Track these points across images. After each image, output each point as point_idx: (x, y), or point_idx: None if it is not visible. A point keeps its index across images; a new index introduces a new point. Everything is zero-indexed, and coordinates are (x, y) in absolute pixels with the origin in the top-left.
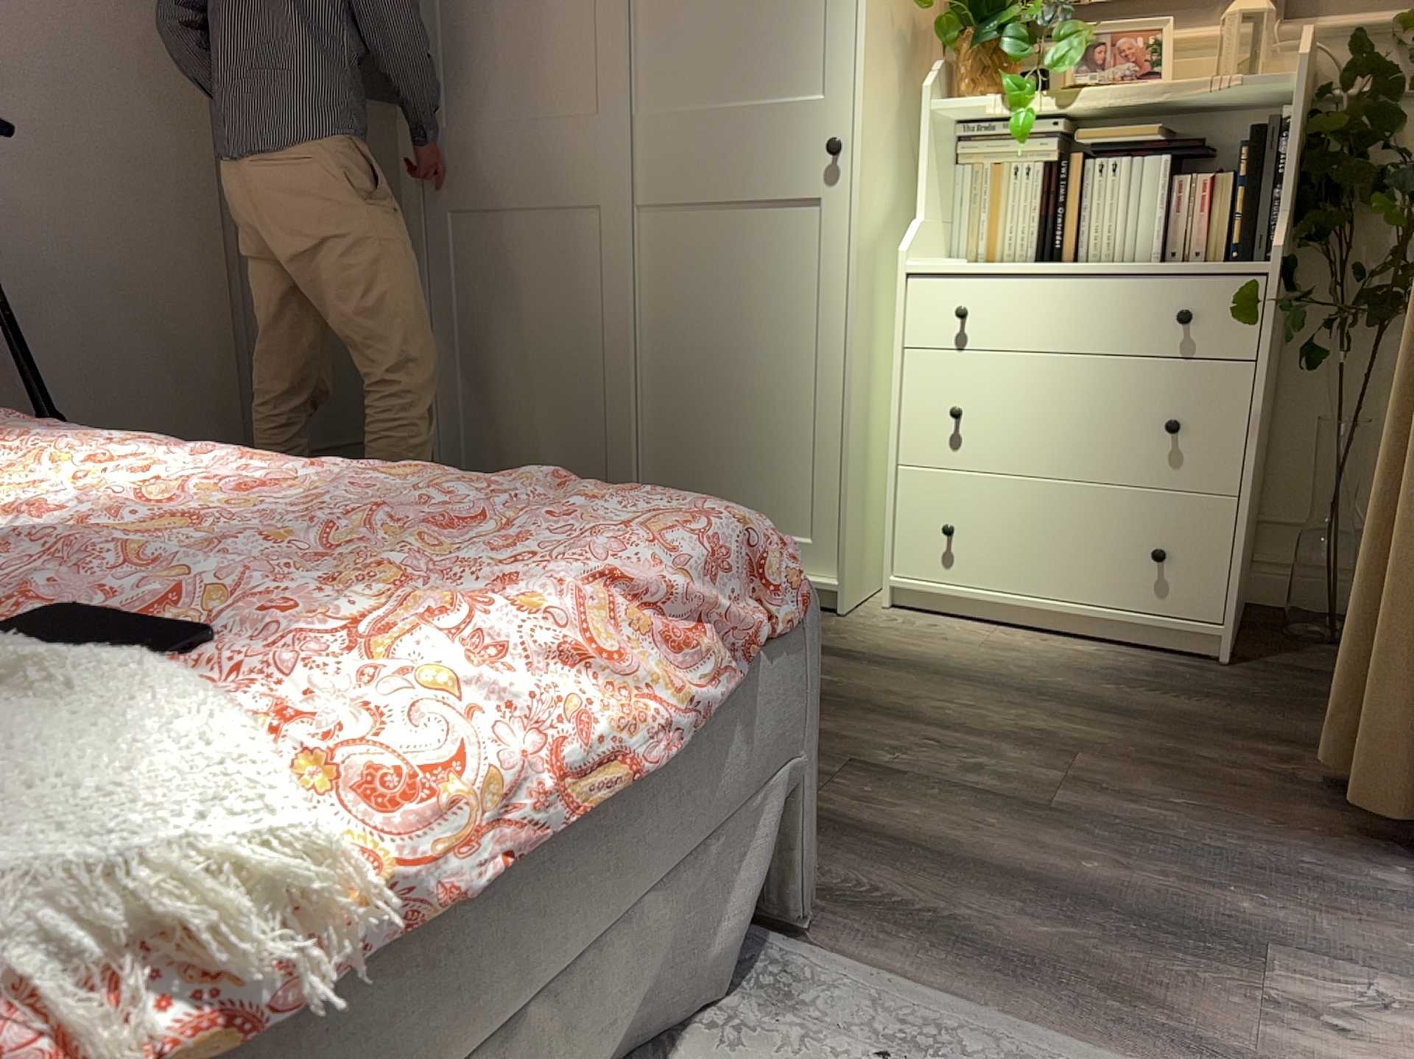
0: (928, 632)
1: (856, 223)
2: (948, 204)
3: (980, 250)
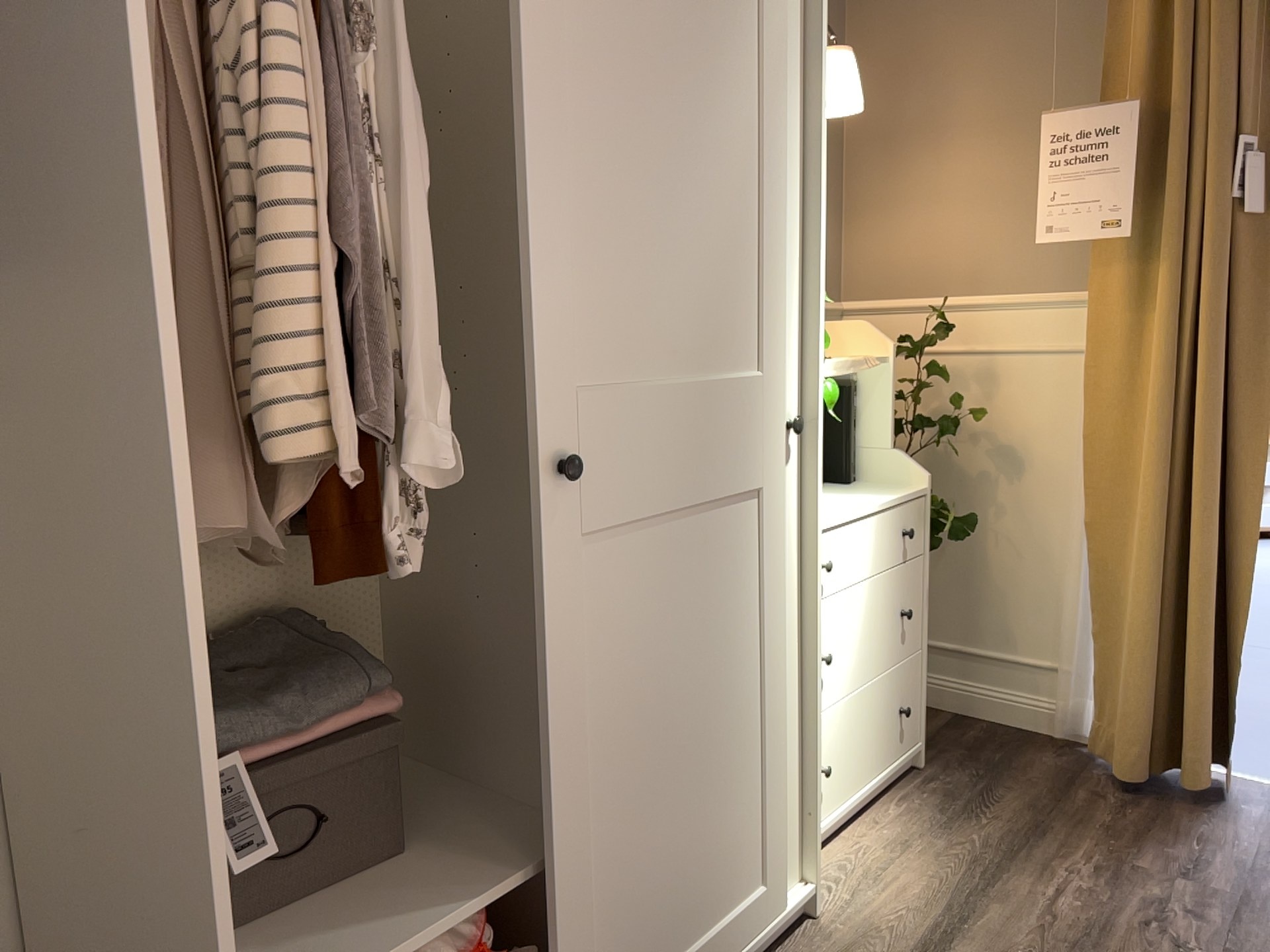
0: (859, 875)
1: (818, 501)
2: None
3: None
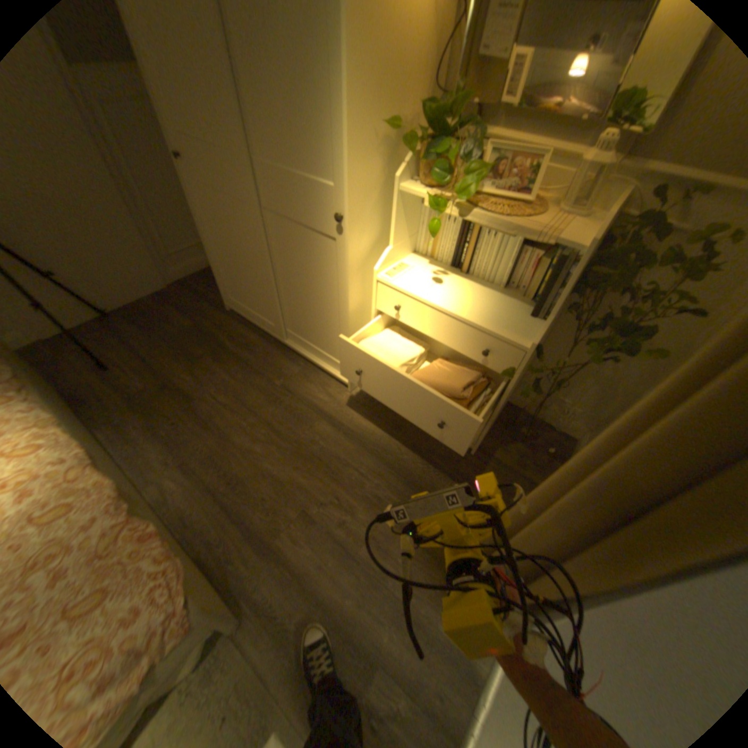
0: (375, 408)
1: (349, 260)
2: (415, 225)
3: (428, 250)
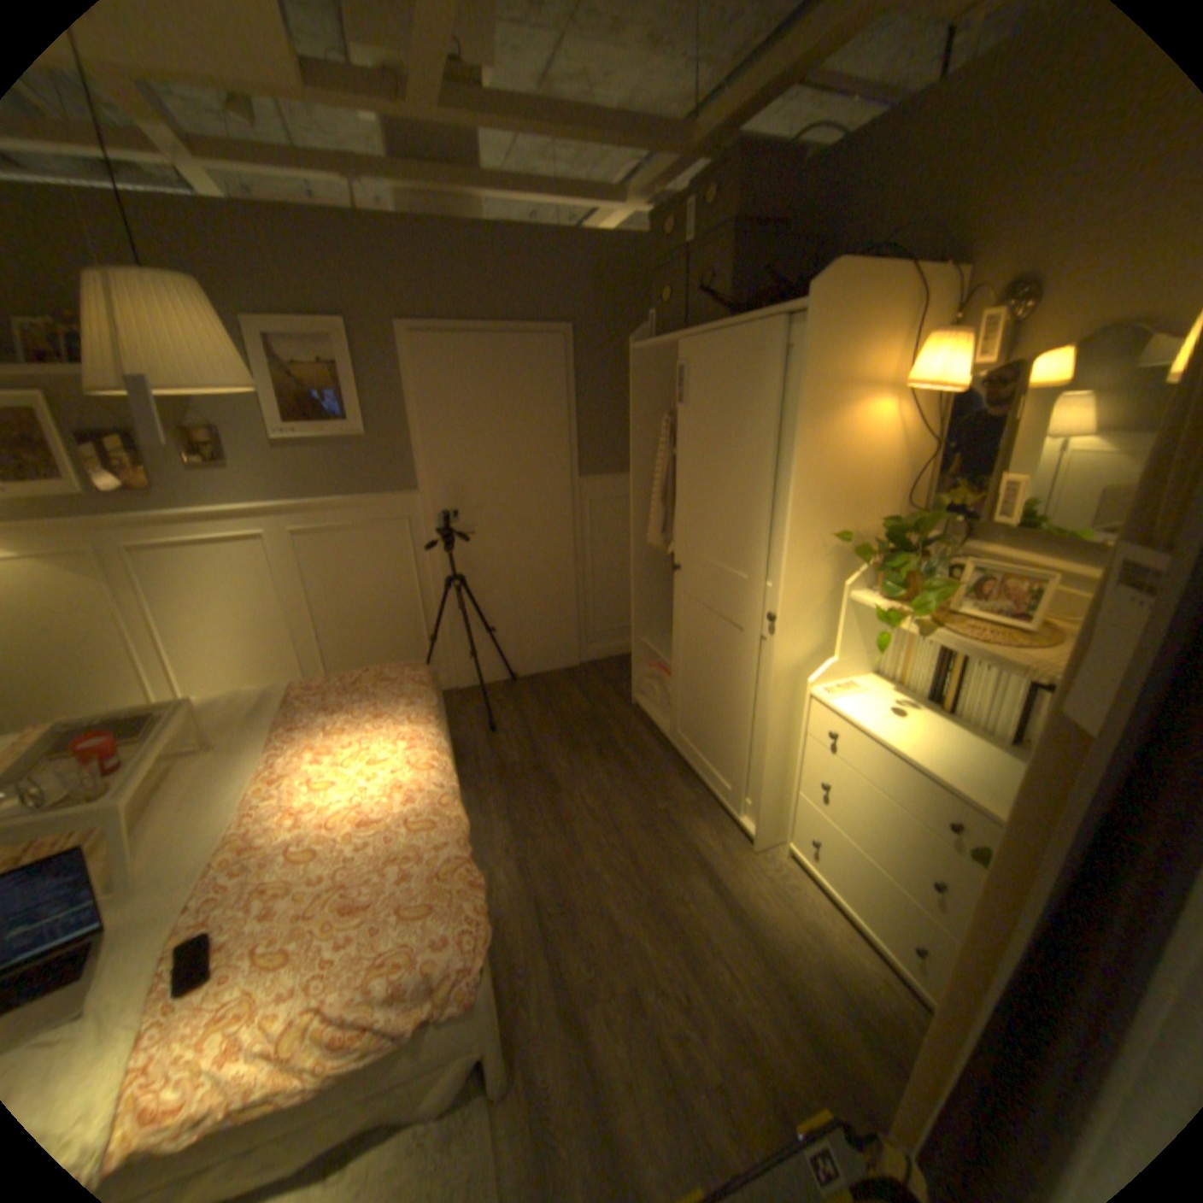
0: (789, 892)
1: (776, 664)
2: (878, 640)
3: (896, 673)
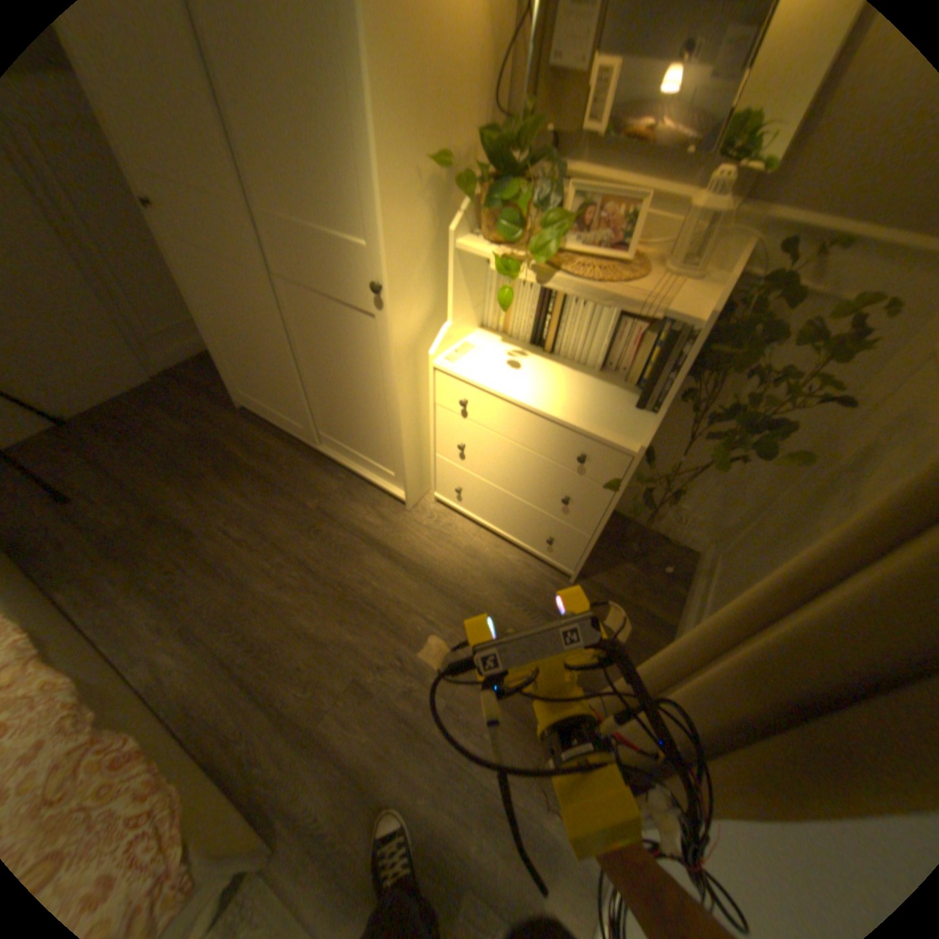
0: (444, 530)
1: (394, 344)
2: (480, 292)
3: (499, 324)
